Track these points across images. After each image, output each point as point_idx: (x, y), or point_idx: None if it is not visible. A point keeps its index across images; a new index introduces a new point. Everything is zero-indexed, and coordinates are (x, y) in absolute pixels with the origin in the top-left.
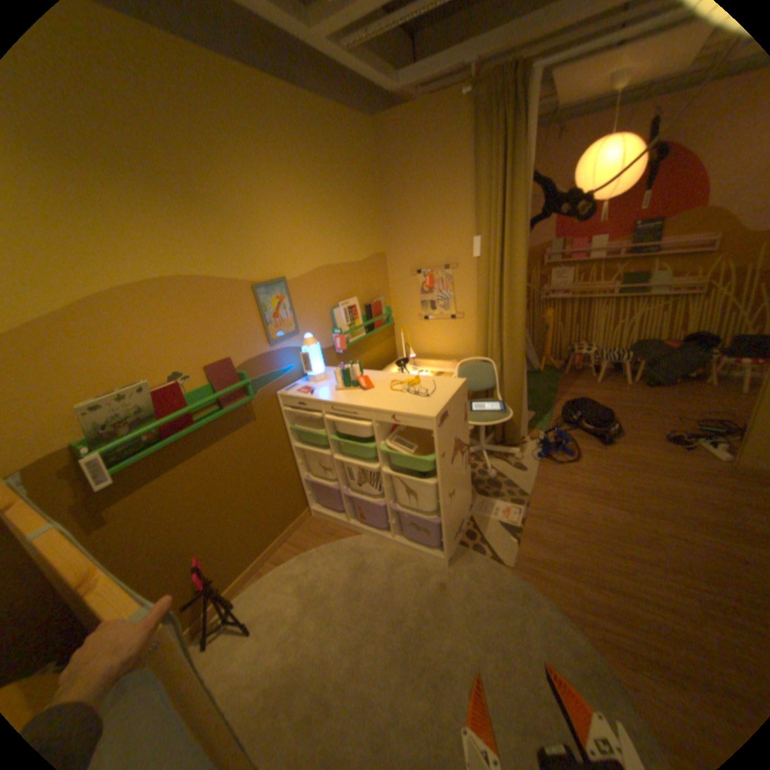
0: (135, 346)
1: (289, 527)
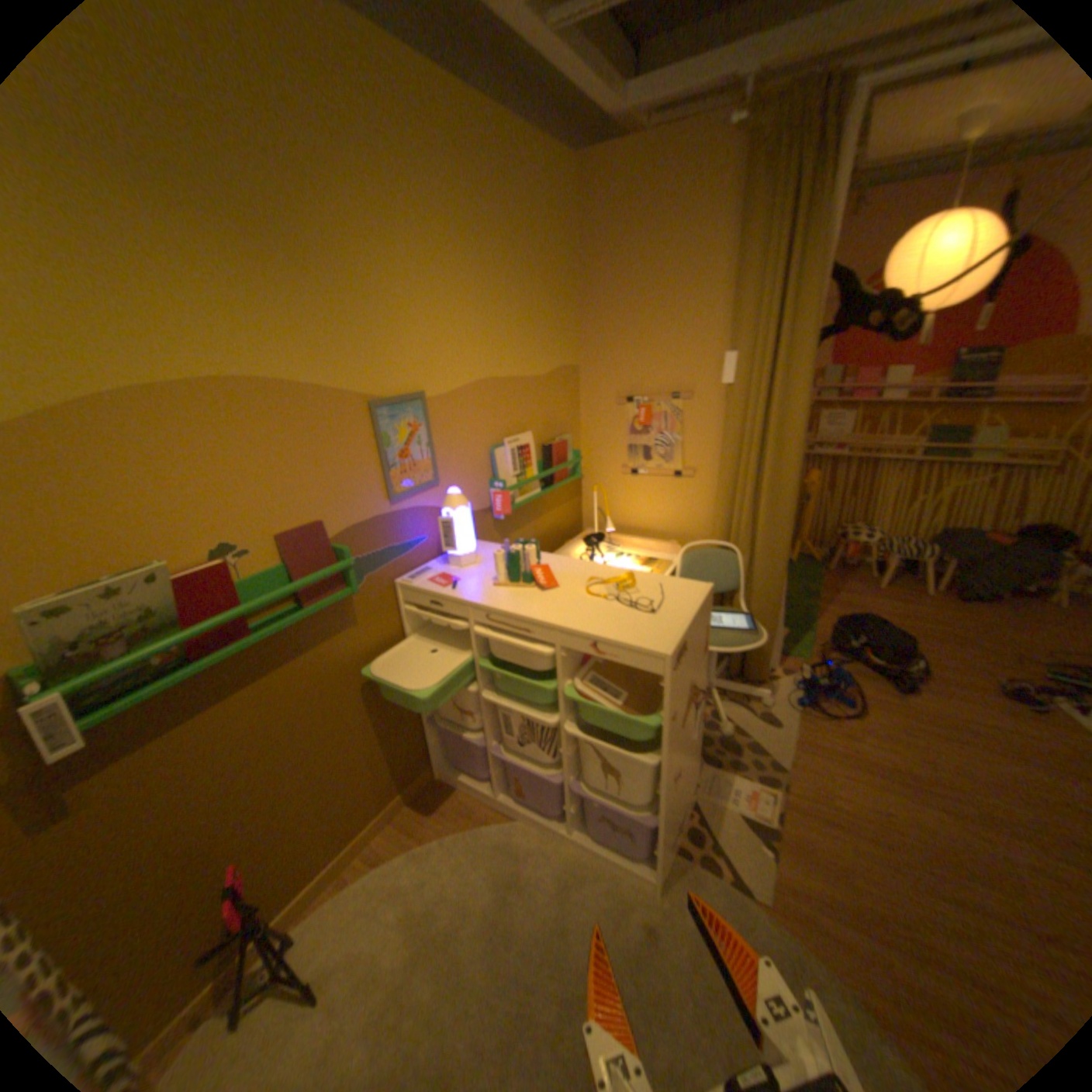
0: (153, 495)
1: (398, 799)
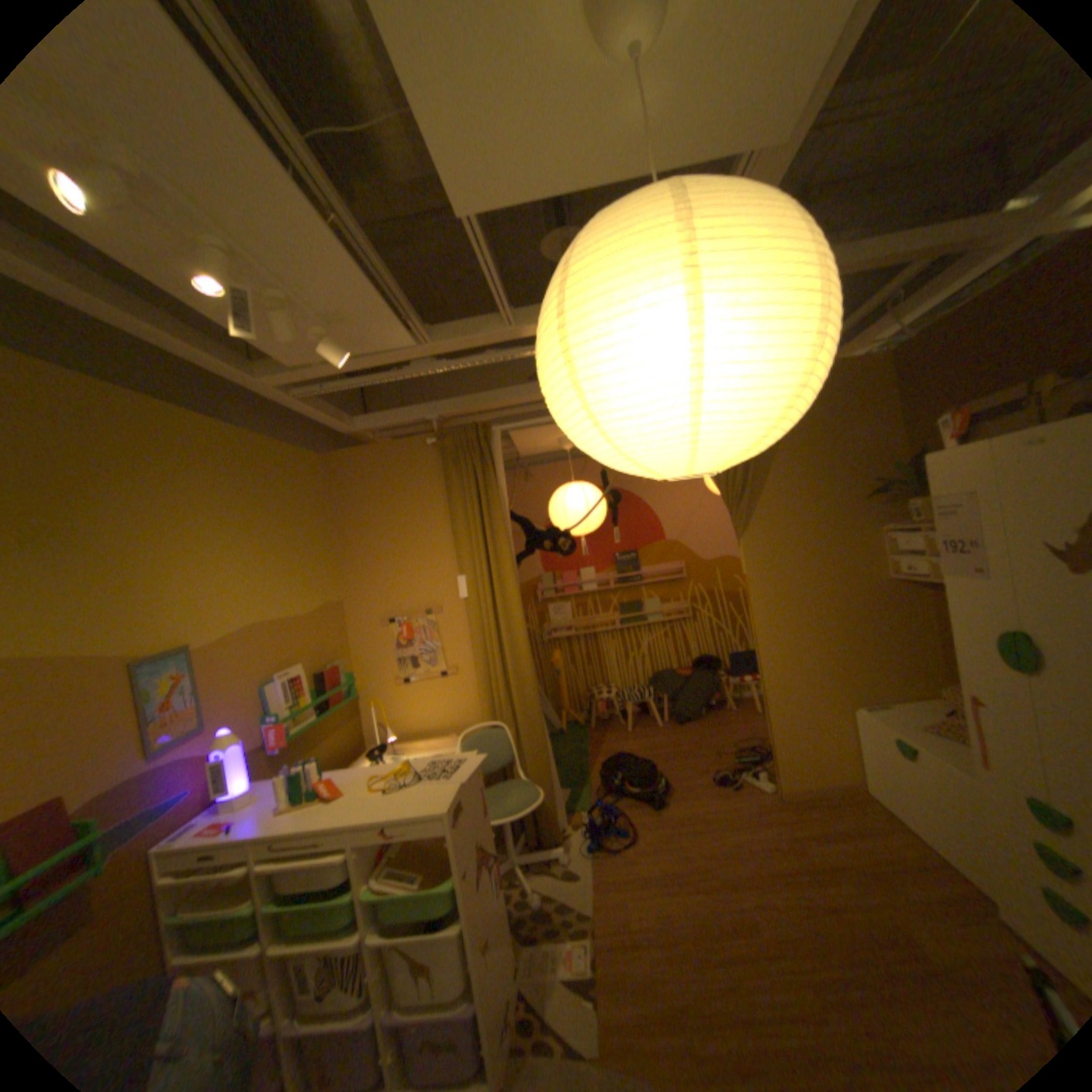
0: None
1: None
